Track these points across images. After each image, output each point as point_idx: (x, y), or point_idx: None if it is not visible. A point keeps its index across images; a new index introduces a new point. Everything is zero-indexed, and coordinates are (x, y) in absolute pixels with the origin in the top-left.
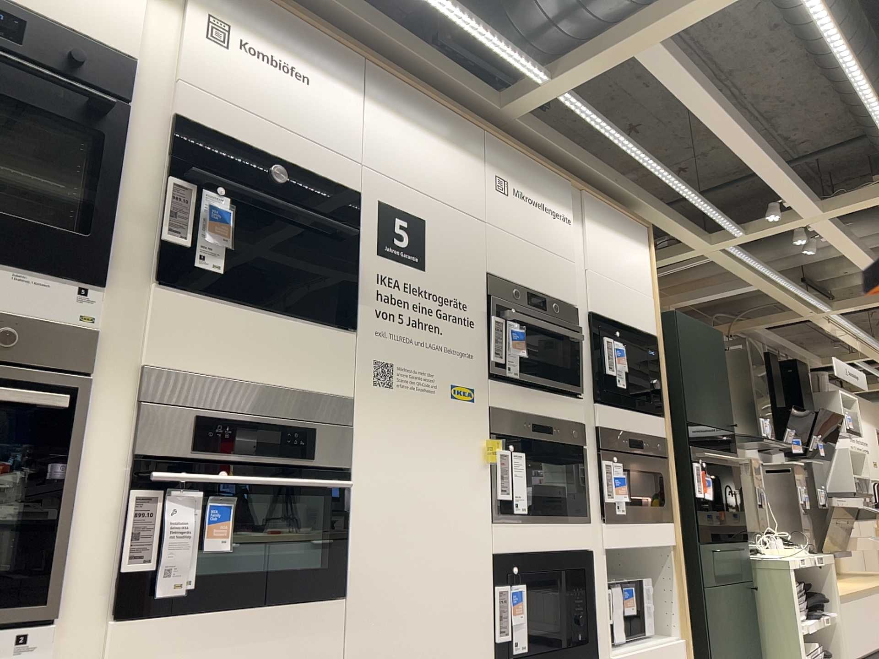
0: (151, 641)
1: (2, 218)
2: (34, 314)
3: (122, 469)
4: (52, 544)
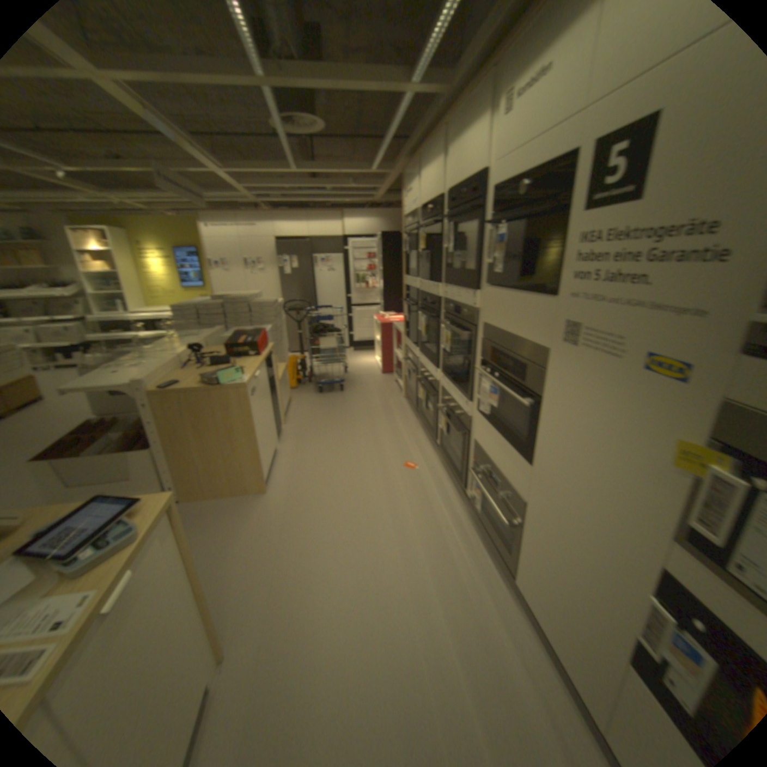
0: (481, 423)
1: (465, 271)
2: (467, 304)
3: (481, 361)
4: (469, 379)
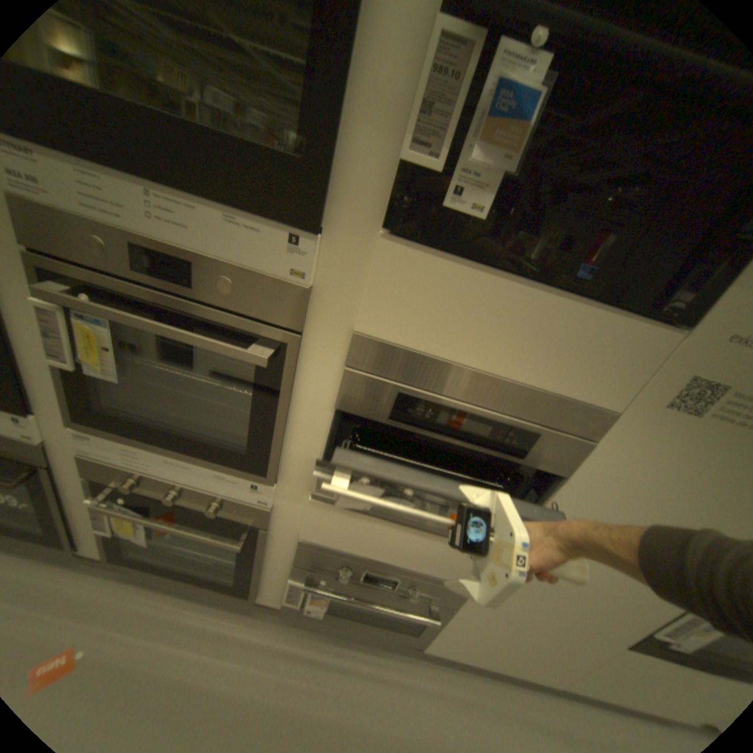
0: (335, 517)
1: (208, 133)
2: (247, 264)
3: (327, 413)
4: (271, 447)
